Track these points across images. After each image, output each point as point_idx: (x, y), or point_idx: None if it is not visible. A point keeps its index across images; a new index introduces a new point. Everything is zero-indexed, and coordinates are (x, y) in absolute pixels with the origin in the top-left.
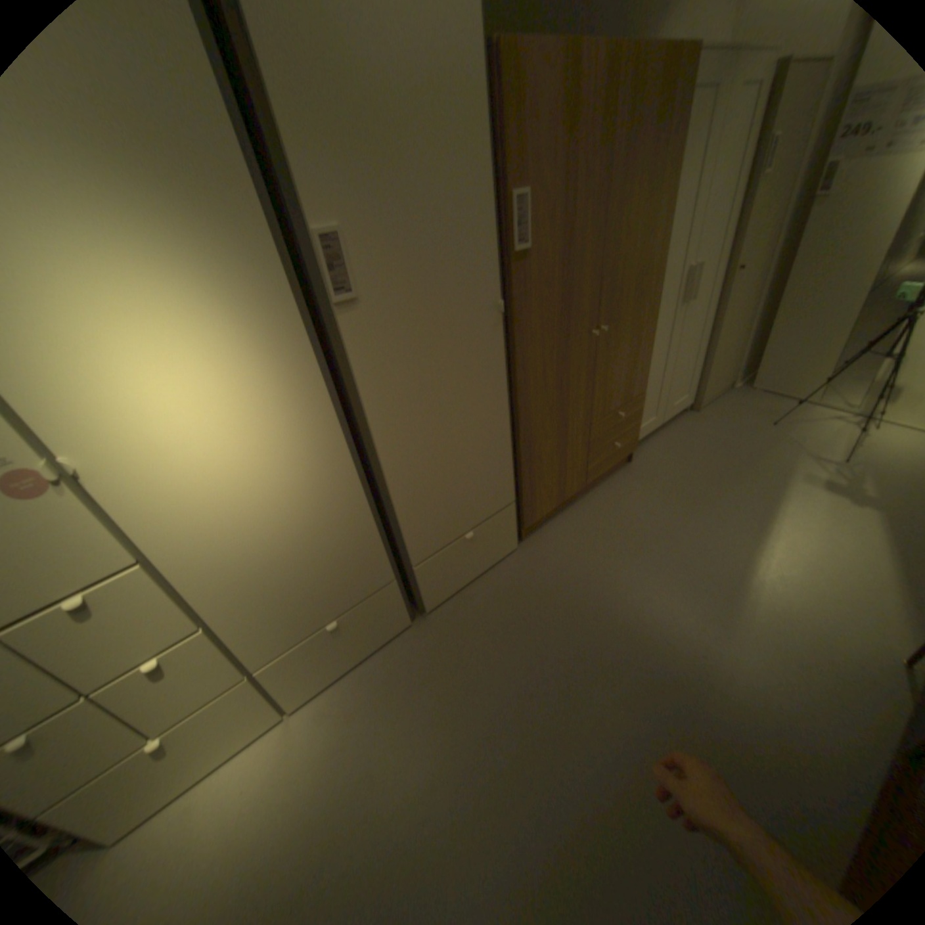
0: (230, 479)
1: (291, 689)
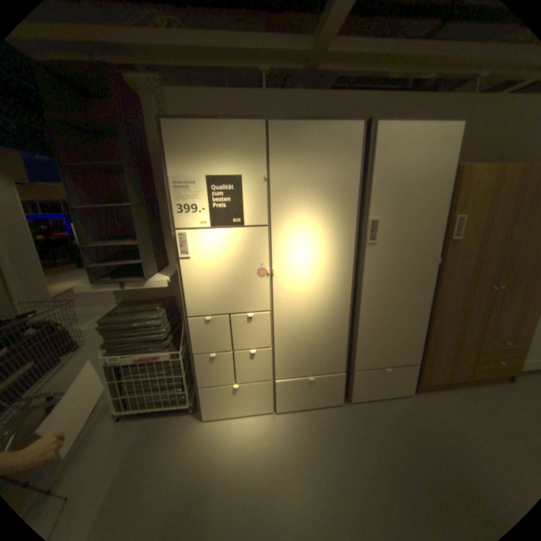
0: (308, 293)
1: (284, 399)
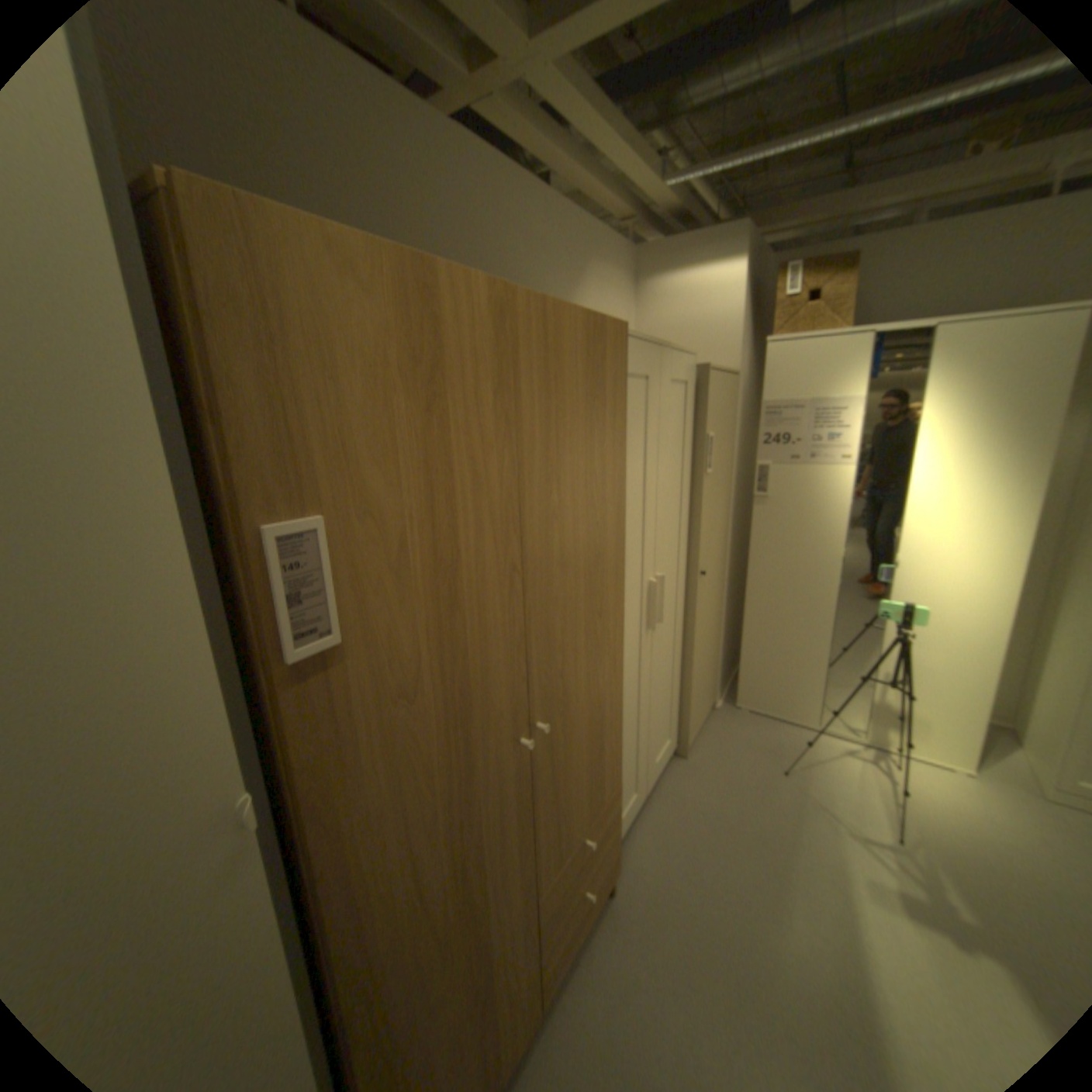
0: None
1: None
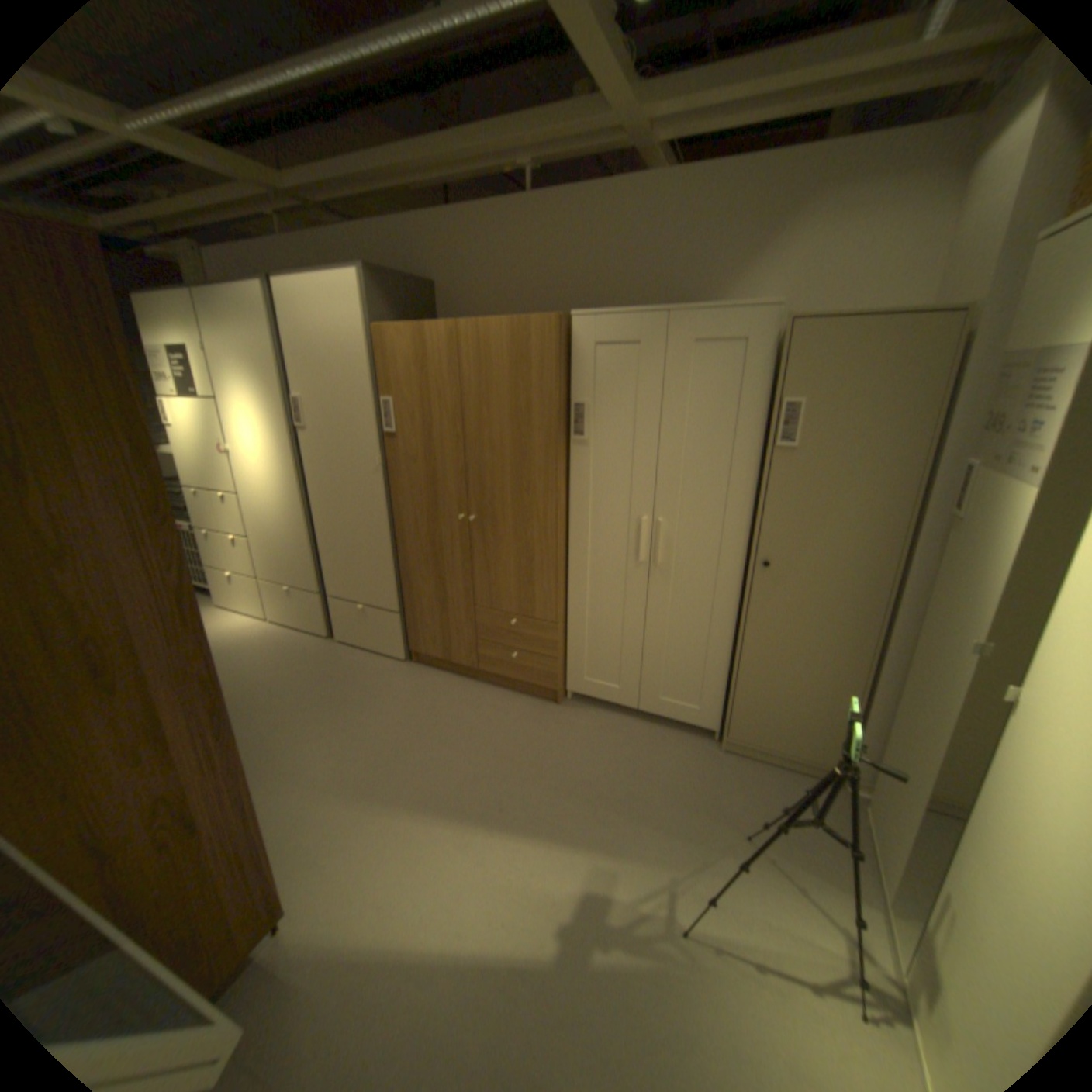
0: (261, 481)
1: (269, 606)
